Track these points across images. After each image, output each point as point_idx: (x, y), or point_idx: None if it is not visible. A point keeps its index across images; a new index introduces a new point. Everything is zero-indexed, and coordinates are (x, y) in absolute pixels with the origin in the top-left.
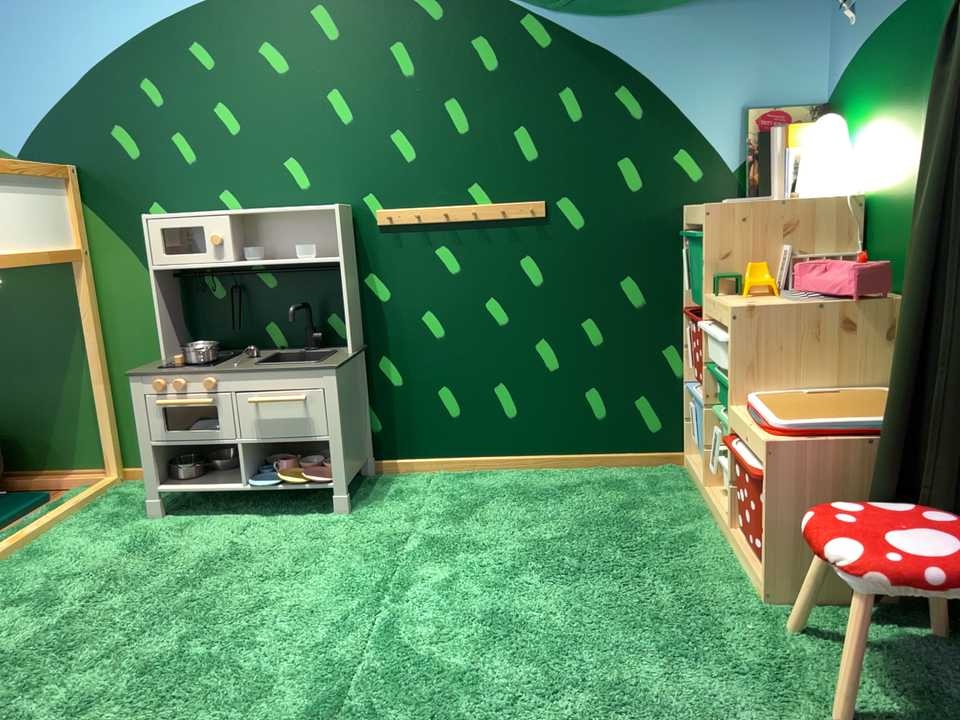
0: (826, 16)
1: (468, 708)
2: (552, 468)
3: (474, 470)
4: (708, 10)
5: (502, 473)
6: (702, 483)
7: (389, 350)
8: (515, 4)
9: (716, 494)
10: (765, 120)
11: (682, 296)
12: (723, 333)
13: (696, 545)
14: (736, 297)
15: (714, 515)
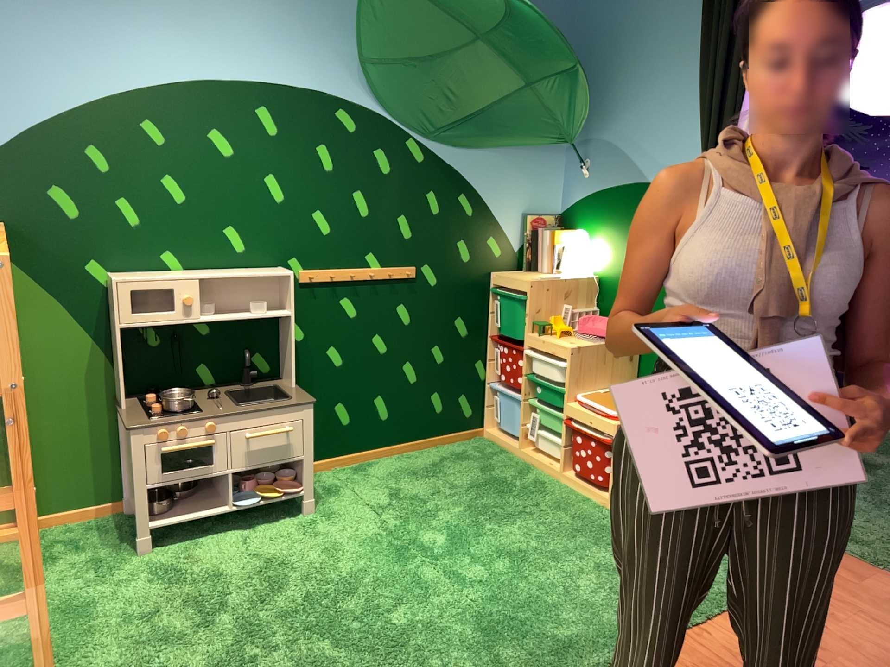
0: (561, 167)
1: (543, 590)
2: (409, 449)
3: (358, 459)
4: (508, 155)
5: (380, 458)
6: (513, 445)
7: (302, 378)
8: (404, 134)
9: (529, 451)
10: (533, 224)
11: (486, 328)
12: (544, 358)
13: (543, 482)
14: (548, 336)
15: (534, 463)
